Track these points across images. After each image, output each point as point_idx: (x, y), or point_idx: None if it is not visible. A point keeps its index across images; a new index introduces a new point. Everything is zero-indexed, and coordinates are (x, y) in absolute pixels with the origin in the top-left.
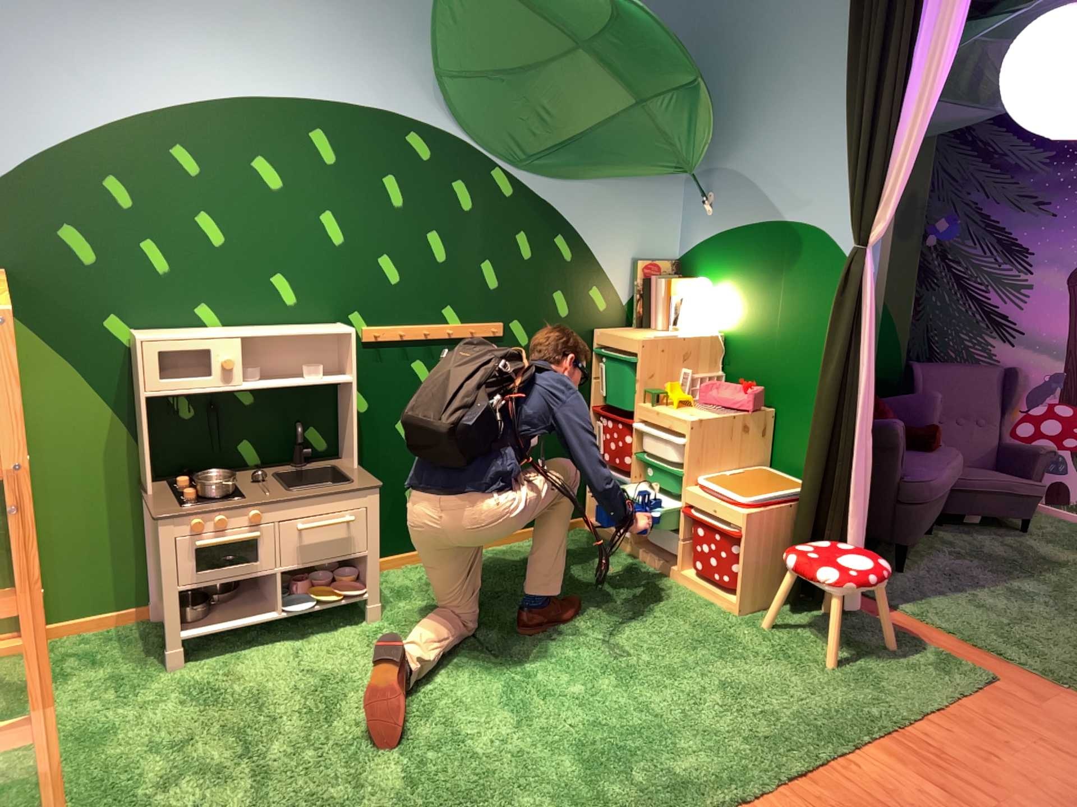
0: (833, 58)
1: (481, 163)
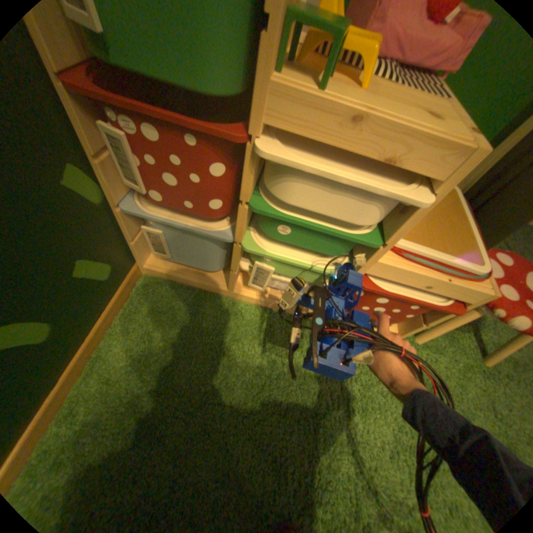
0: None
1: None
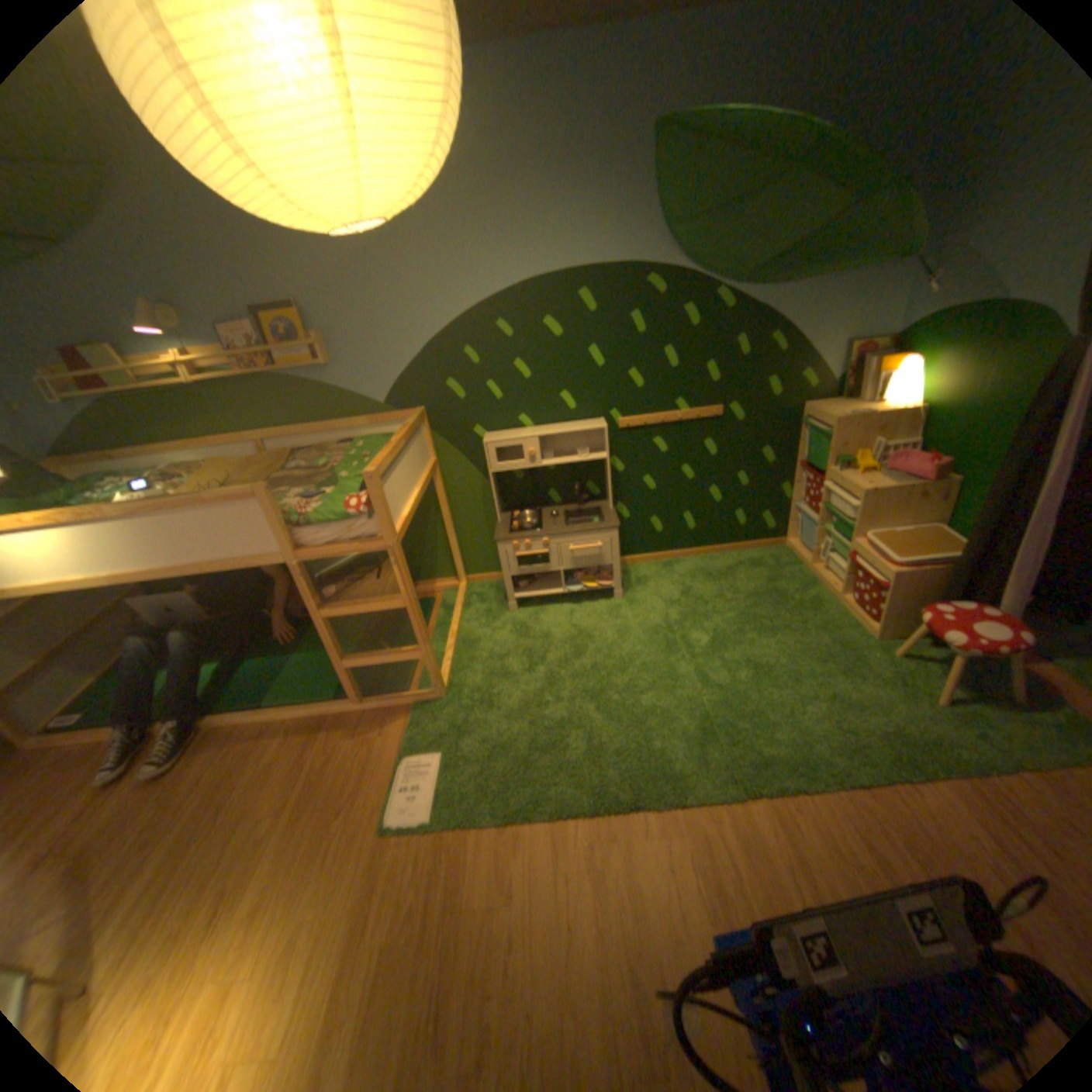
0: None
1: (705, 283)
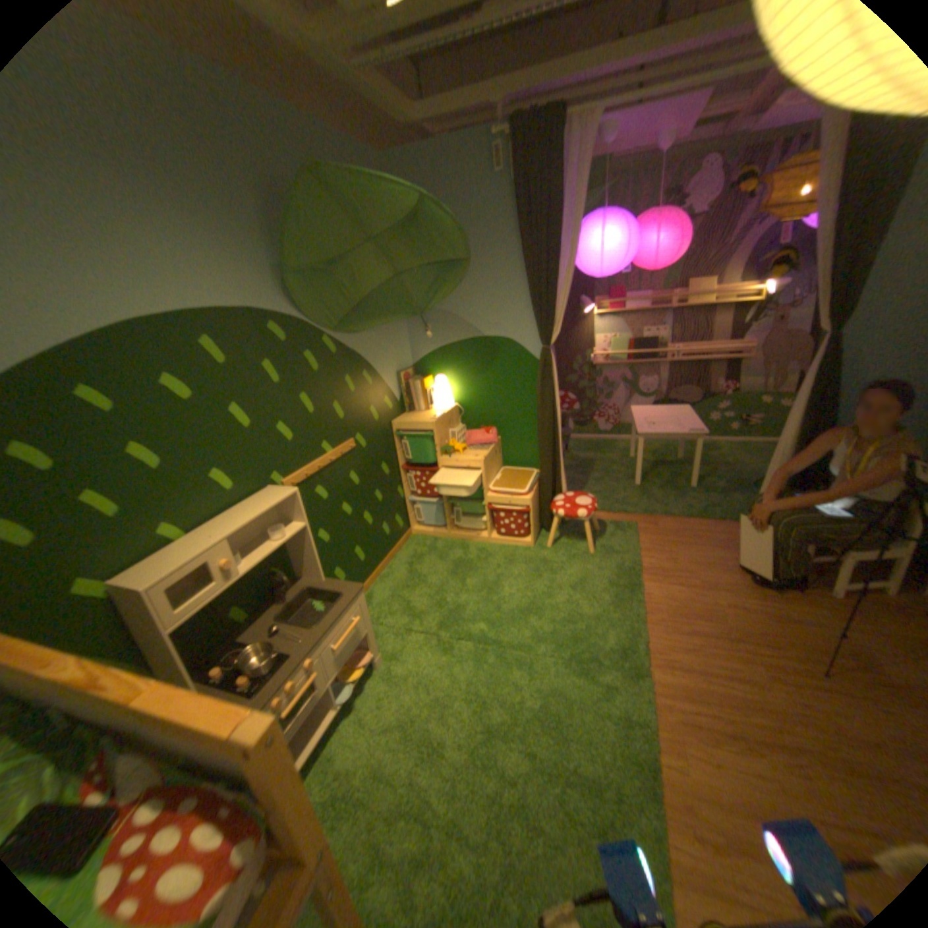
0: (504, 236)
1: (313, 331)
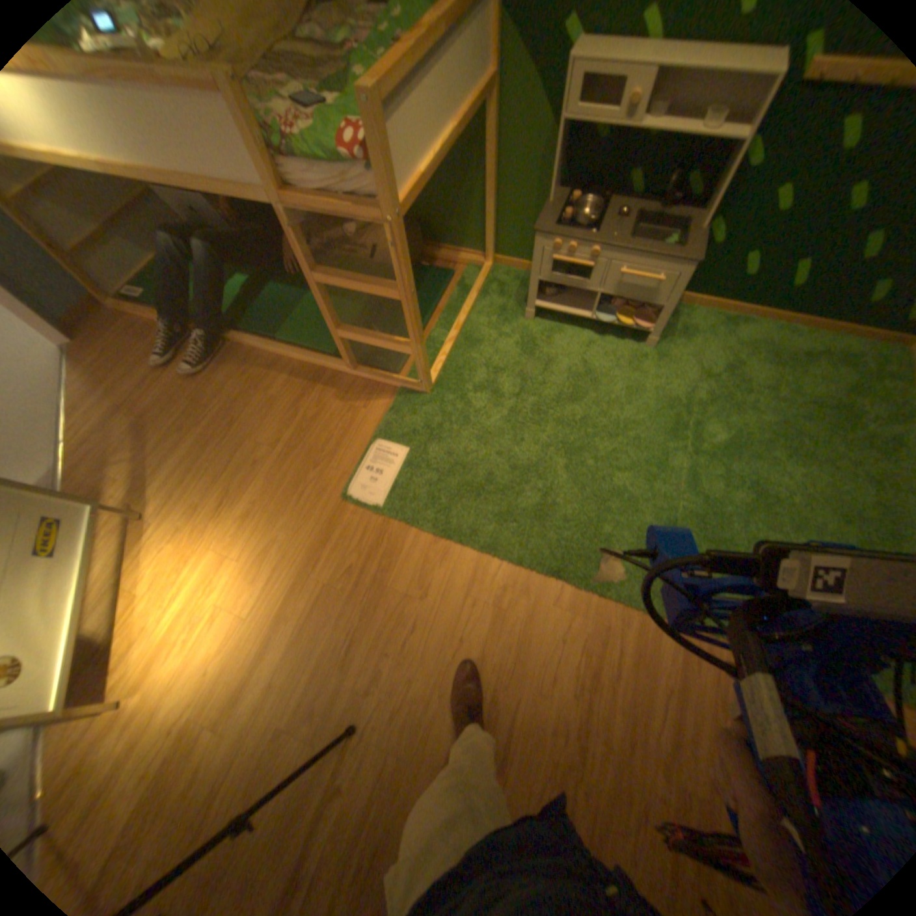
0: None
1: None
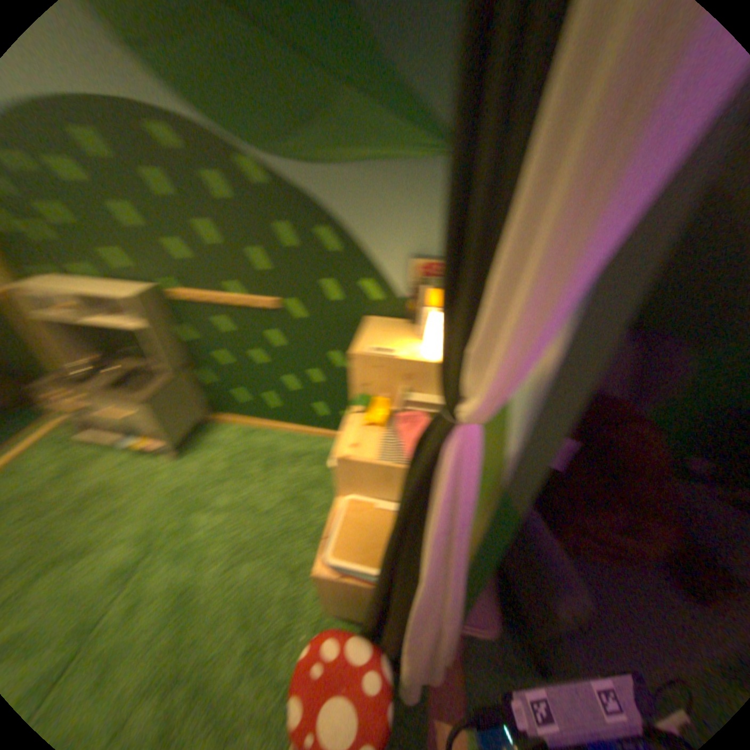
0: None
1: (217, 144)
